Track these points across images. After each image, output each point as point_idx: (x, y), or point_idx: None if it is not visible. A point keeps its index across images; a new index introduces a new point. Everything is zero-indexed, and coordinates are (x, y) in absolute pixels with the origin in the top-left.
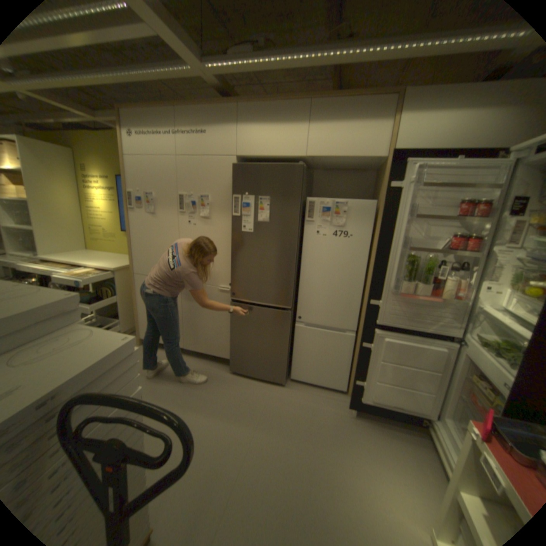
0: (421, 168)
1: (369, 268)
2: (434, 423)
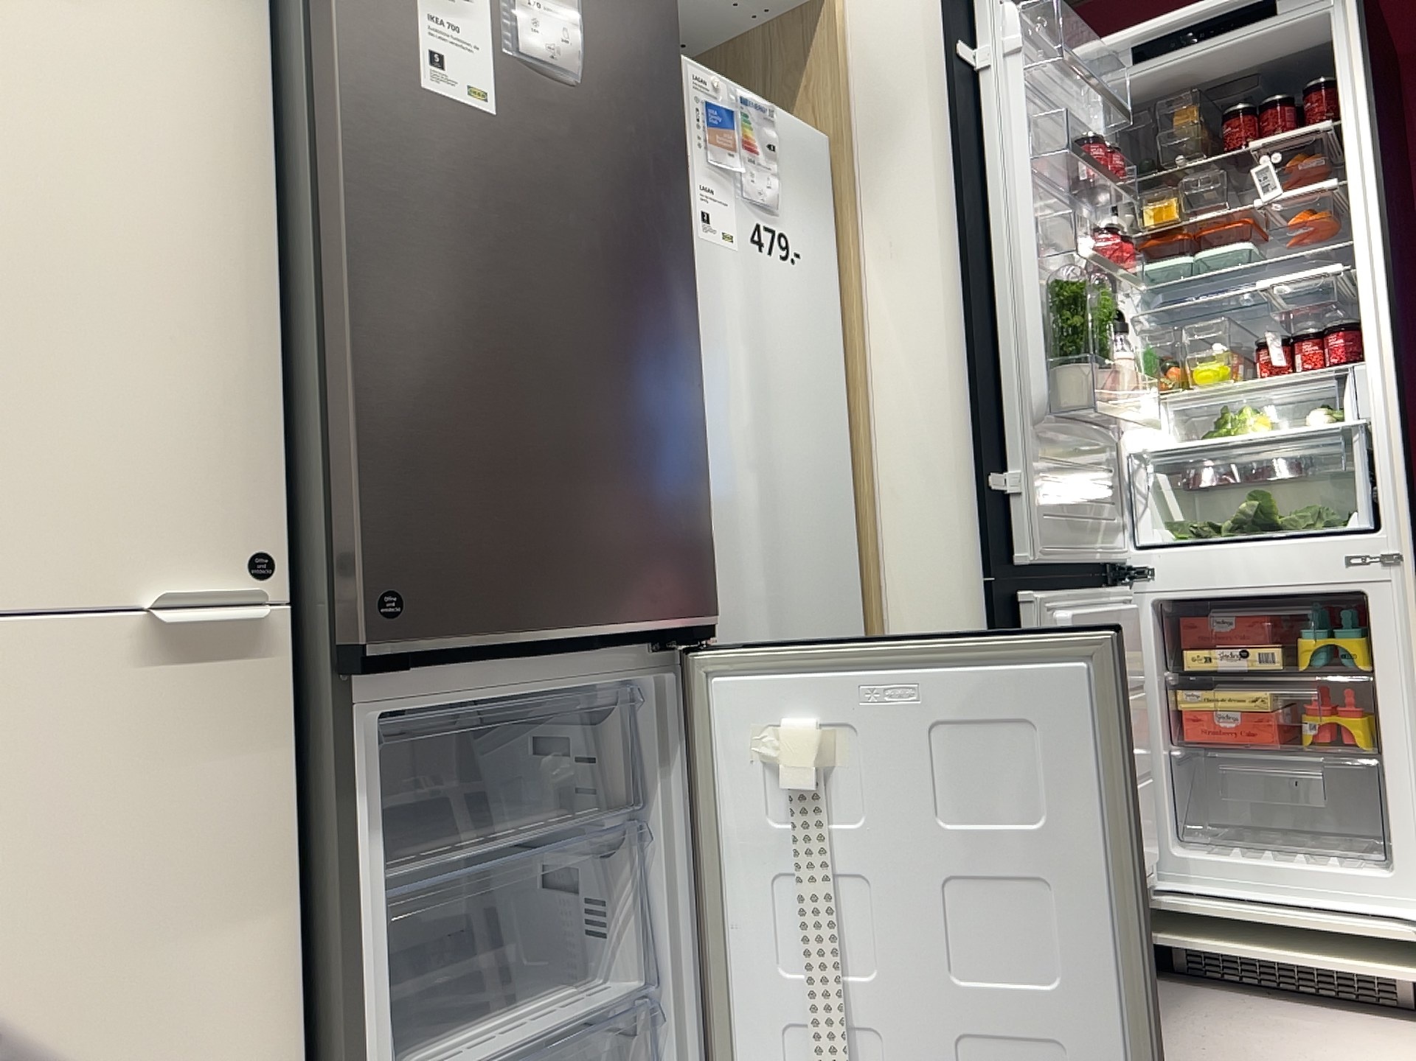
0: (1017, 17)
1: (848, 401)
2: (1157, 889)
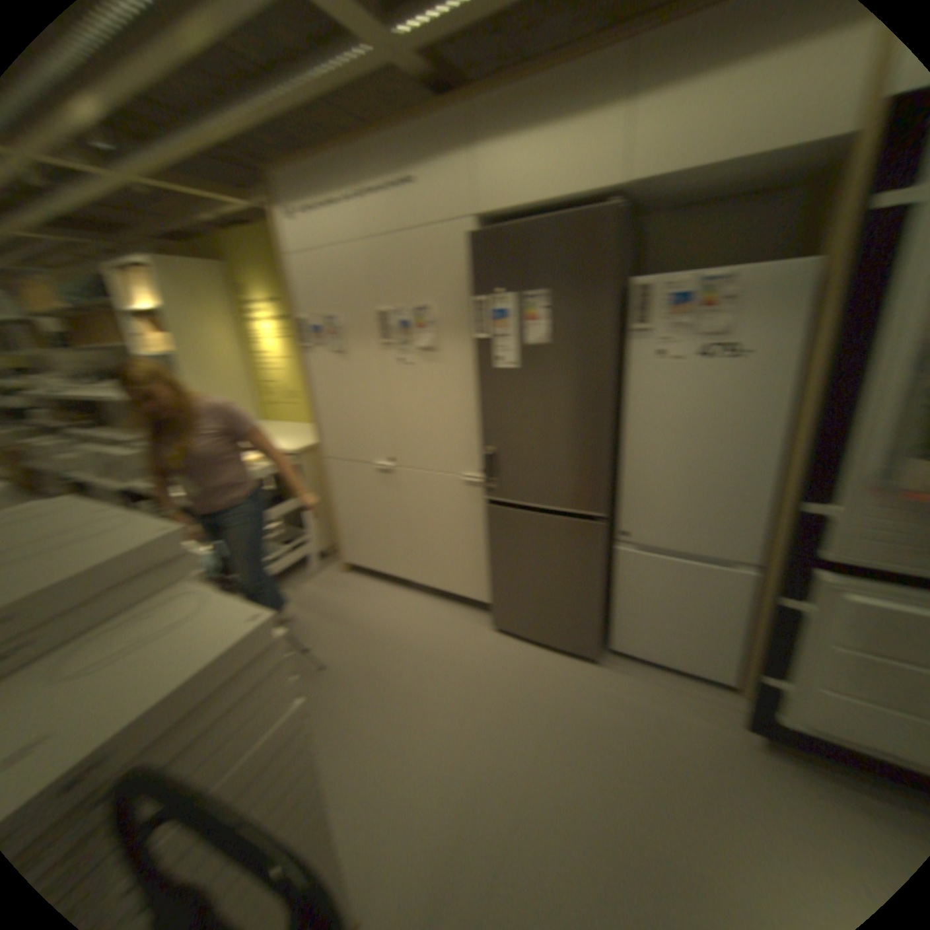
0: None
1: (800, 424)
2: None
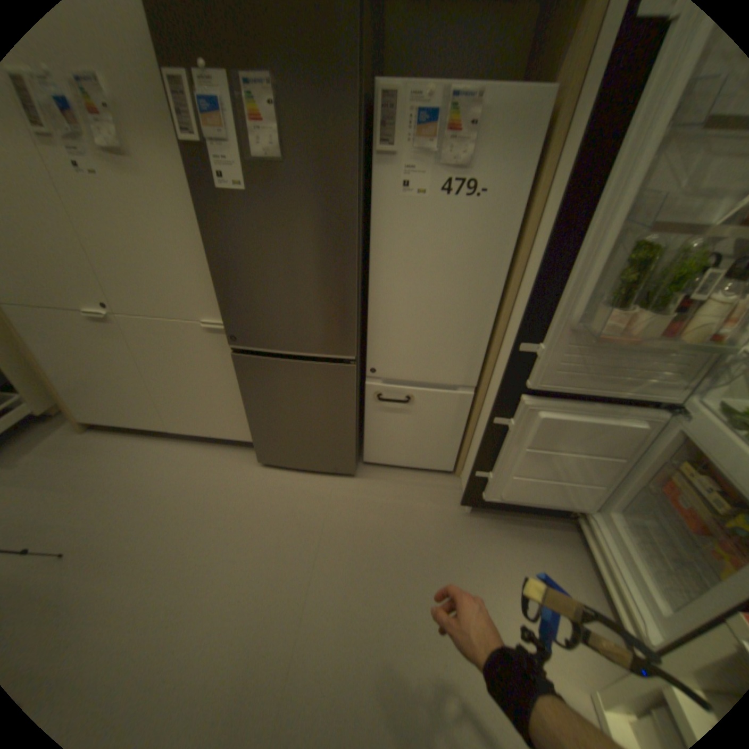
0: None
1: (513, 266)
2: (590, 516)
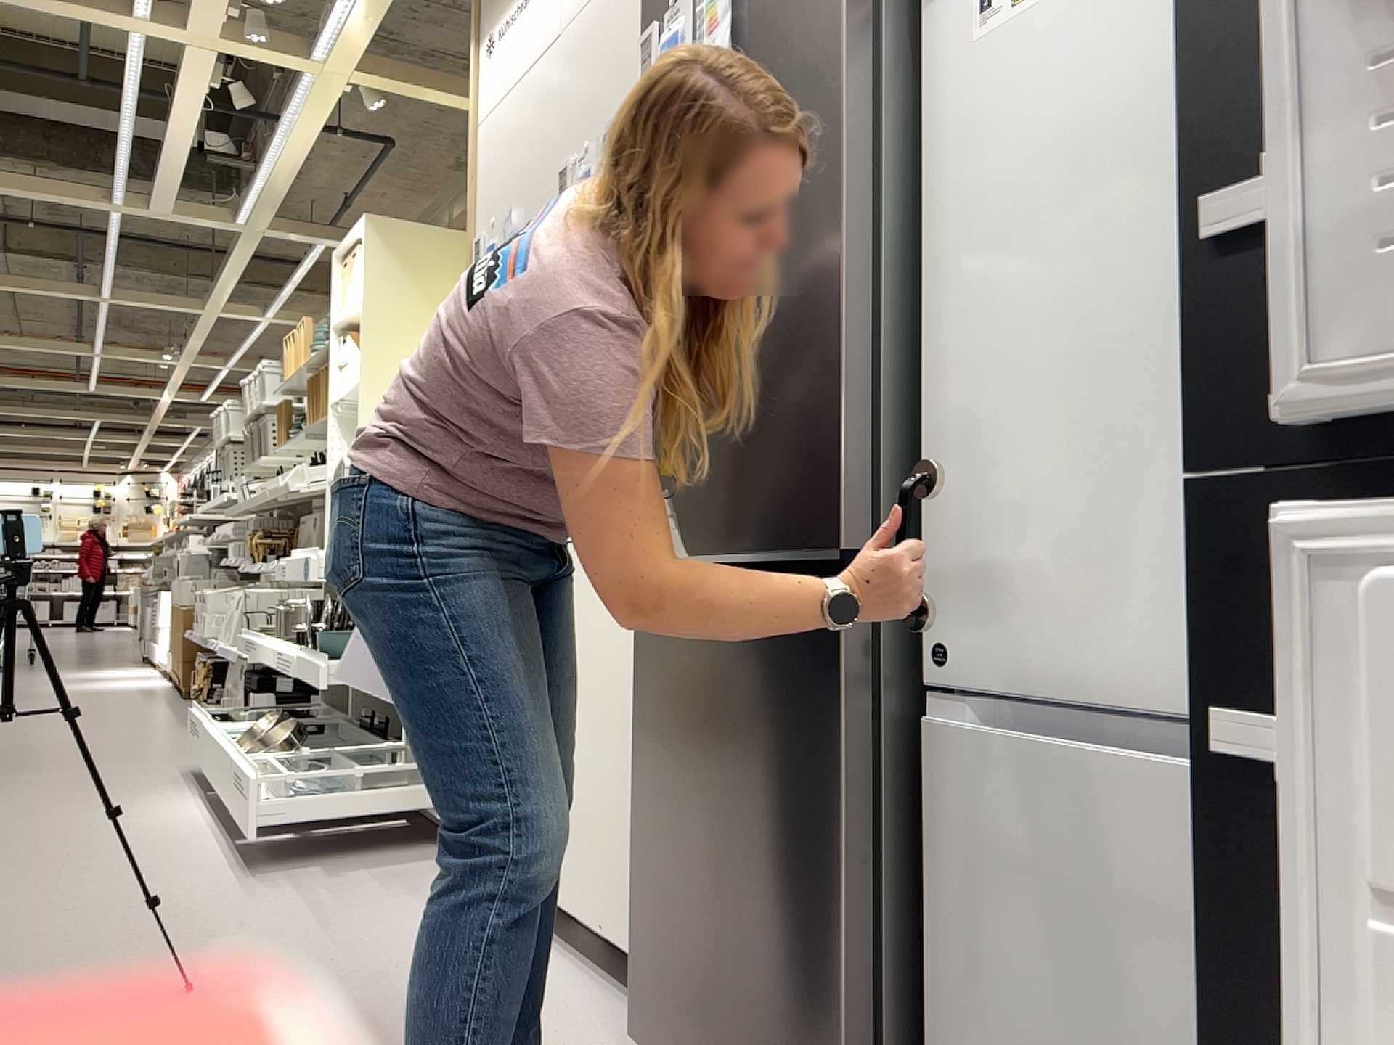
0: None
1: None
2: None
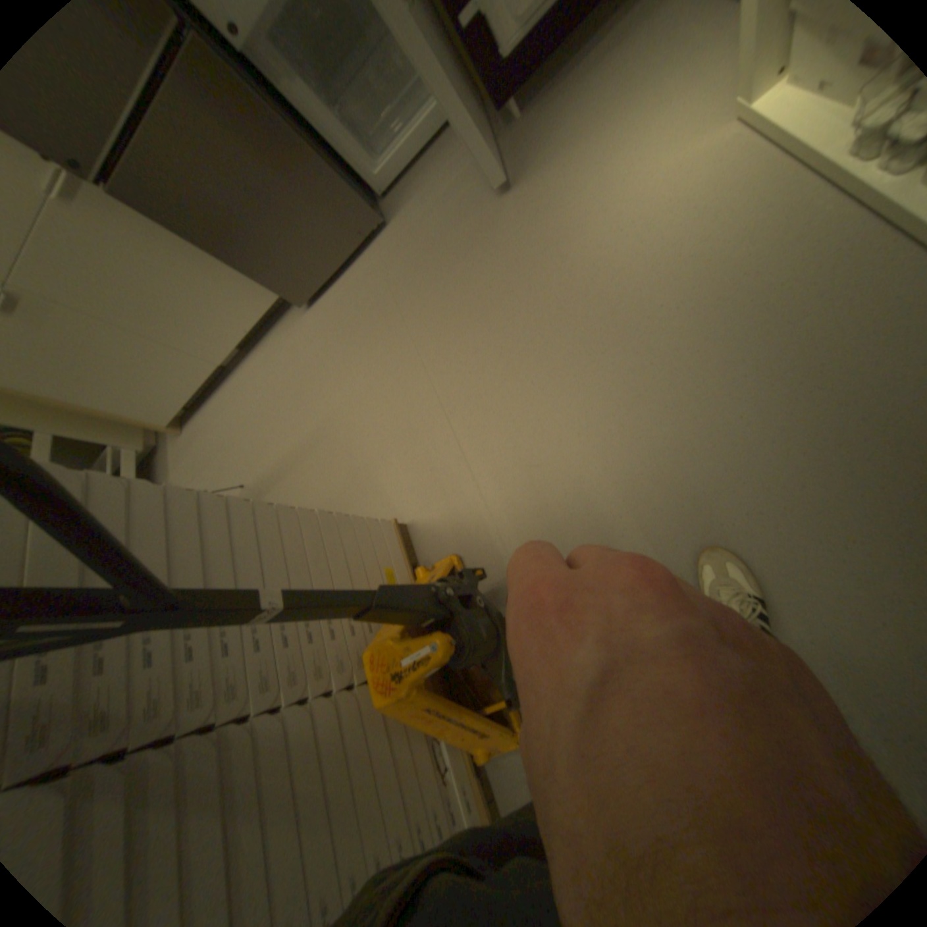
0: None
1: None
2: None
